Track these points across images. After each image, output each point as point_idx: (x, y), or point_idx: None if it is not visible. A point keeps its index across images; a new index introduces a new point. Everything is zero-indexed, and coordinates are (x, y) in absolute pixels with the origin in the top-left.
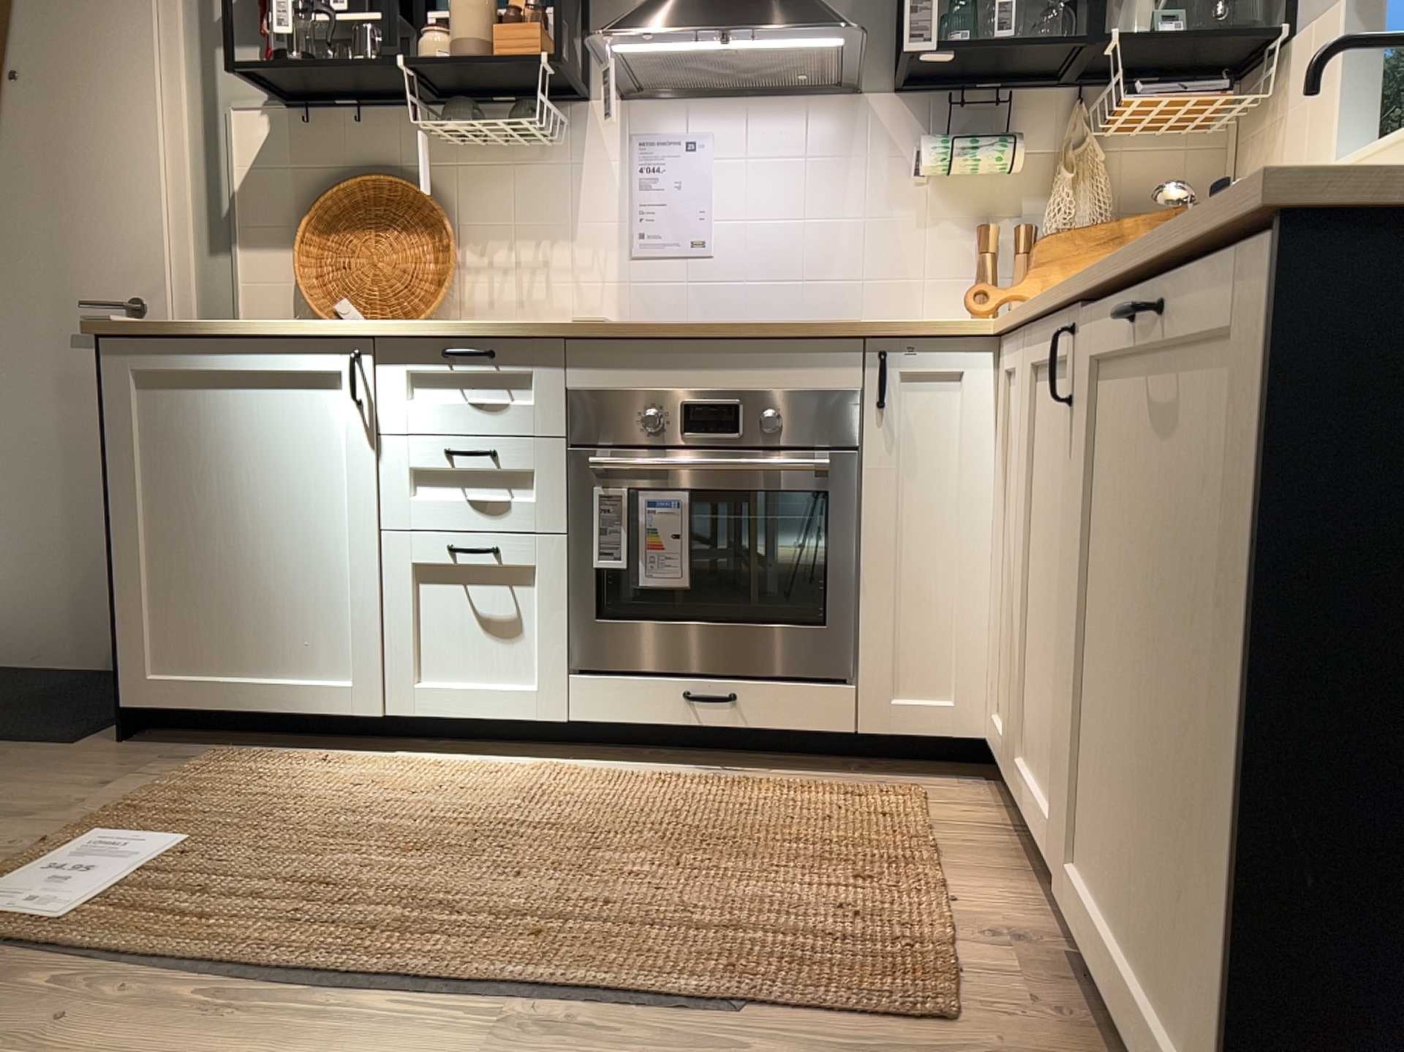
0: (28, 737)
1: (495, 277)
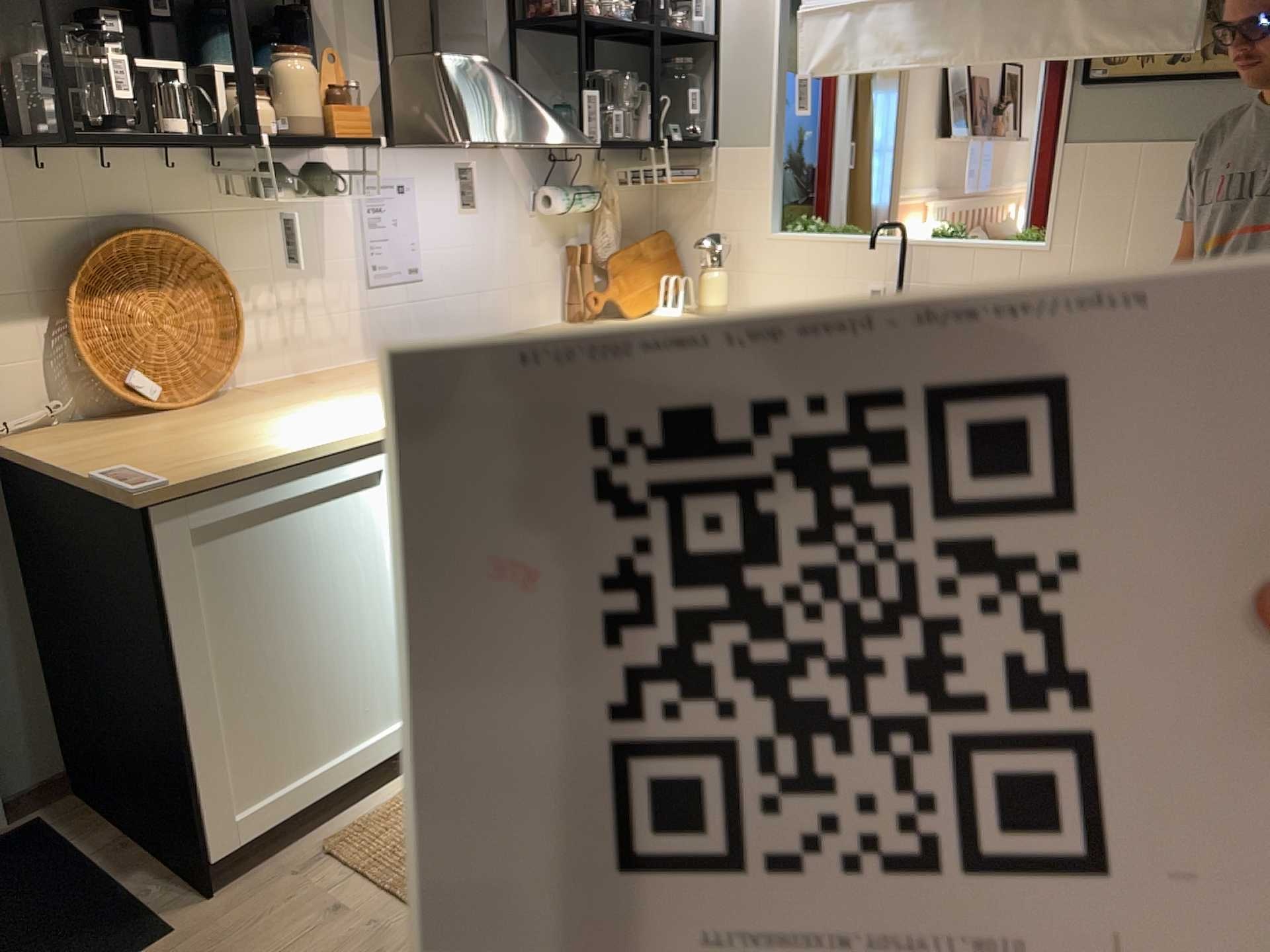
0: None
1: (264, 320)
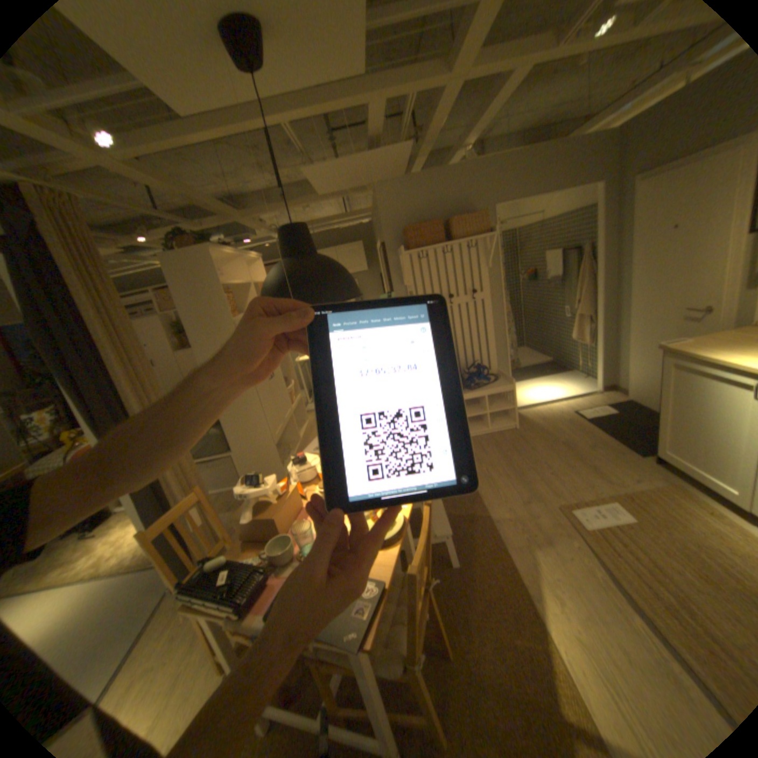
0: (635, 448)
1: None
